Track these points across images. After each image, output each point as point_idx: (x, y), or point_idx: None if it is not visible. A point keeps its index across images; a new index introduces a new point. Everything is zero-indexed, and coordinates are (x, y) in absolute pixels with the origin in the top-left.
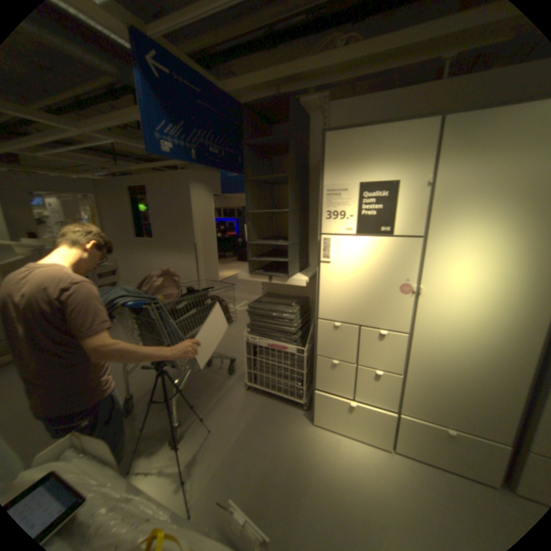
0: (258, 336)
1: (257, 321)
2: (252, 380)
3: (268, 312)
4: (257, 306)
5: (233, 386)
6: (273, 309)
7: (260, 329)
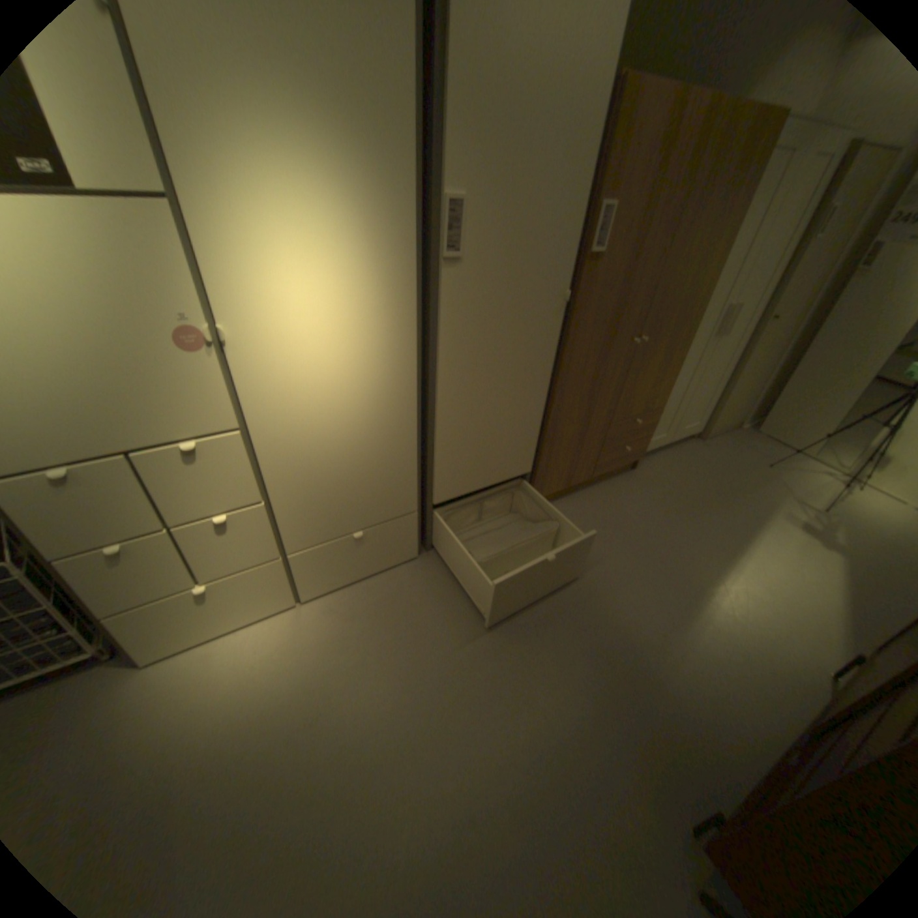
0: None
1: None
2: None
3: None
4: None
5: None
6: None
7: None
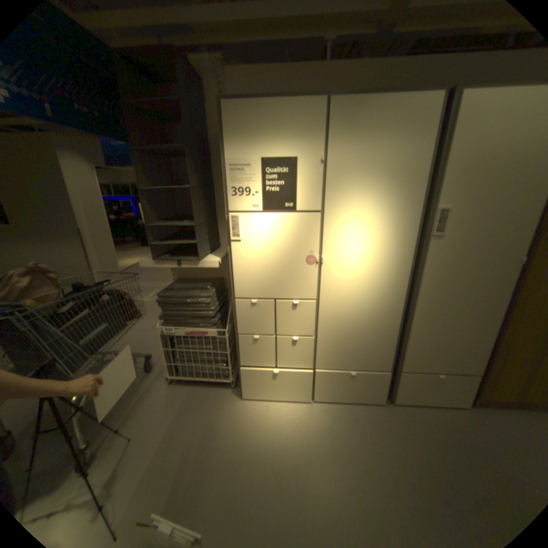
0: (173, 327)
1: (170, 311)
2: (172, 373)
3: (181, 299)
4: (167, 295)
5: (152, 385)
6: (187, 296)
7: (175, 318)
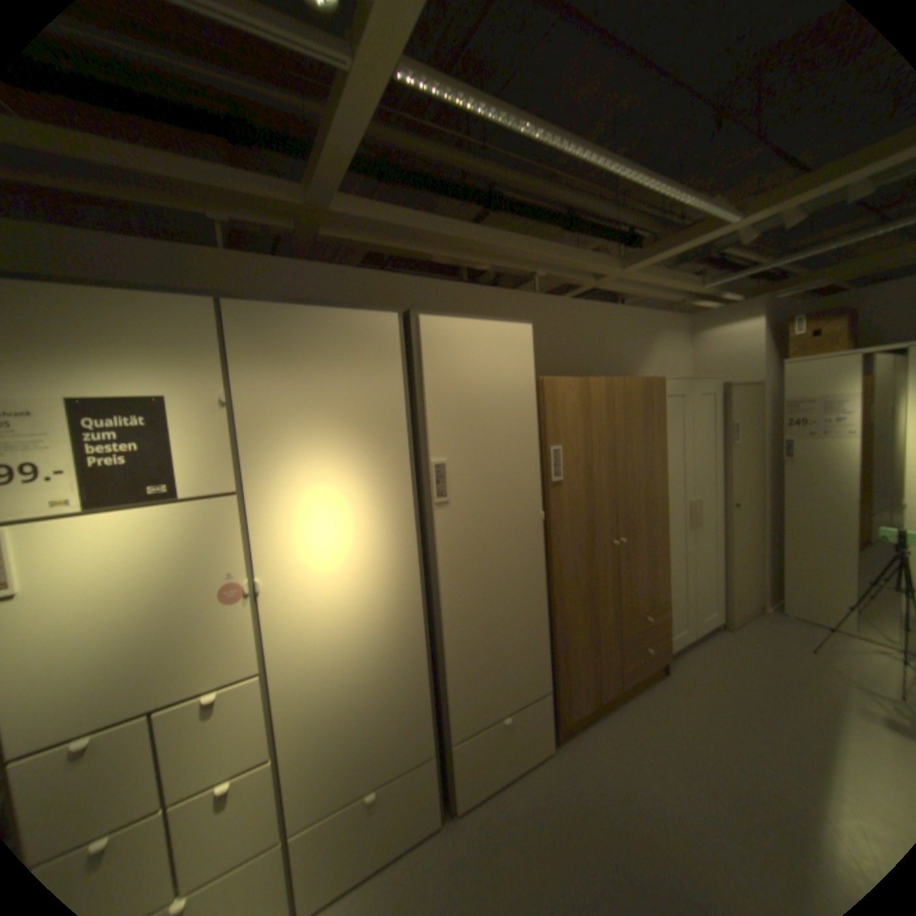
0: None
1: None
2: None
3: None
4: None
5: None
6: None
7: None
